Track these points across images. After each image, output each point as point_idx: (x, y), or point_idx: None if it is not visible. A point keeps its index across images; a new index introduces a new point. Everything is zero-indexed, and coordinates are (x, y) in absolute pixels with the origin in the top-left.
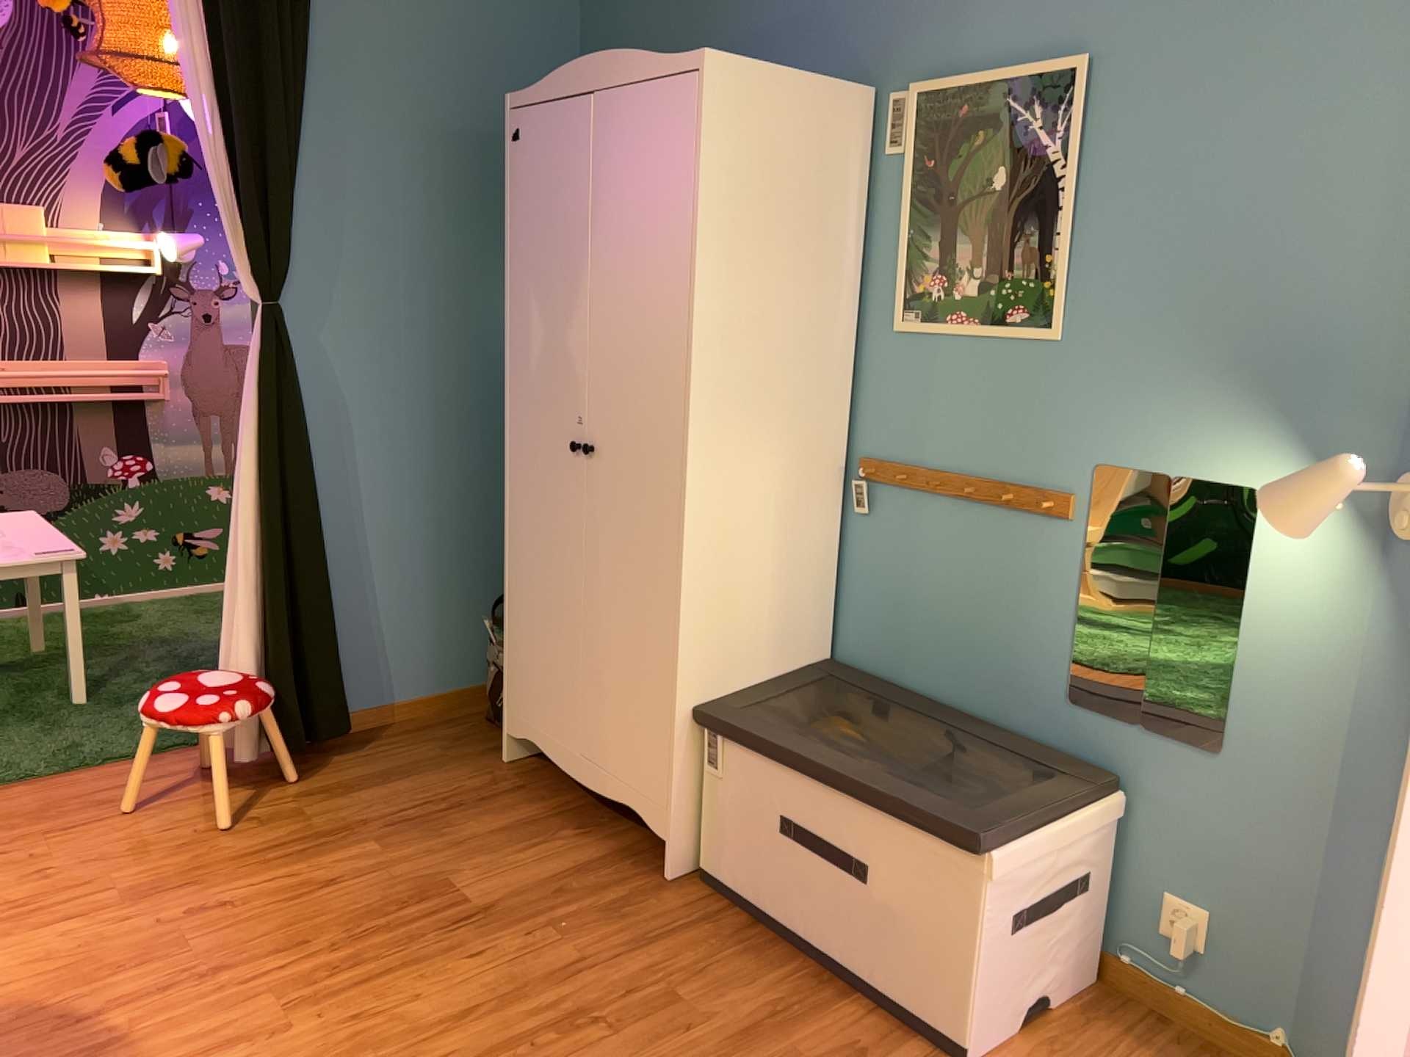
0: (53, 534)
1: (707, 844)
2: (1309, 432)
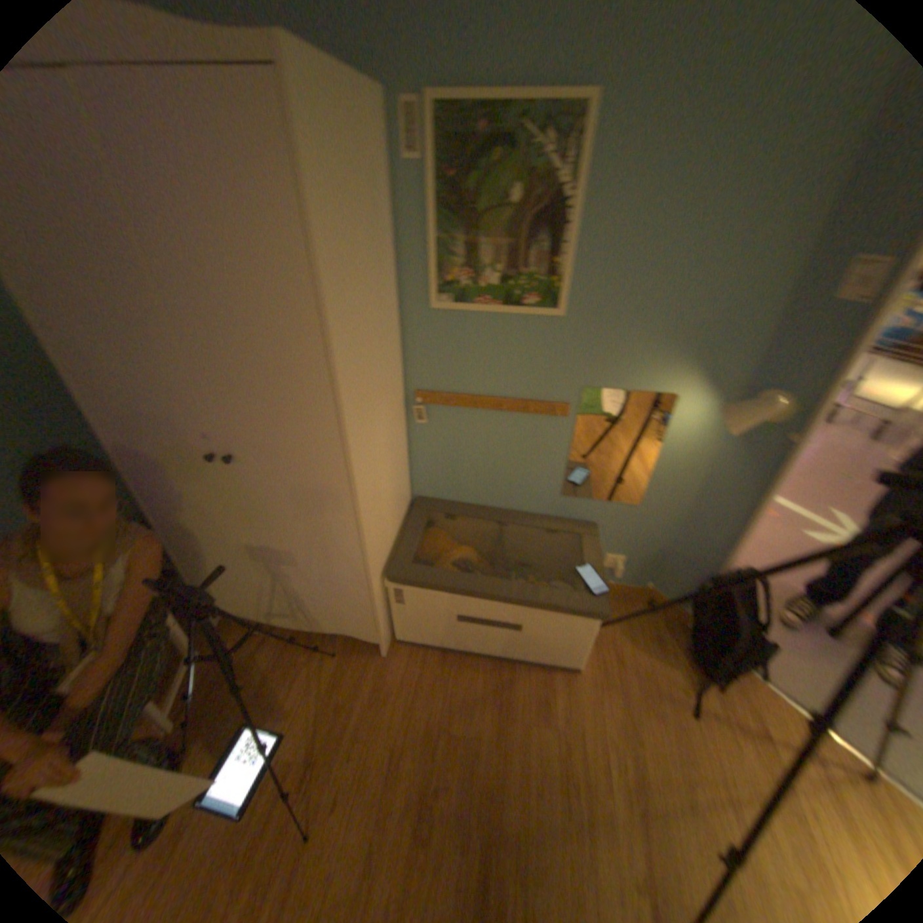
0: None
1: (401, 634)
2: (710, 366)
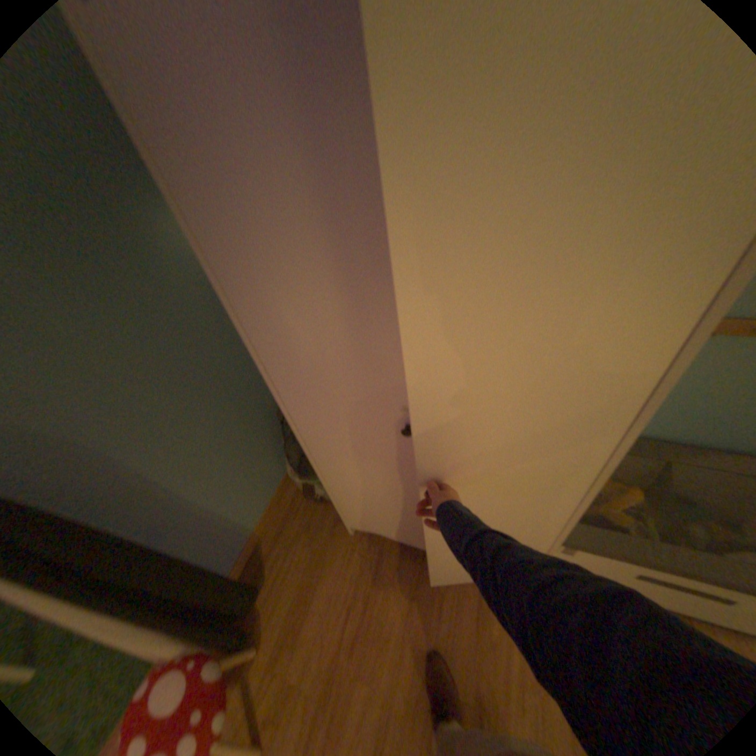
0: None
1: None
2: None
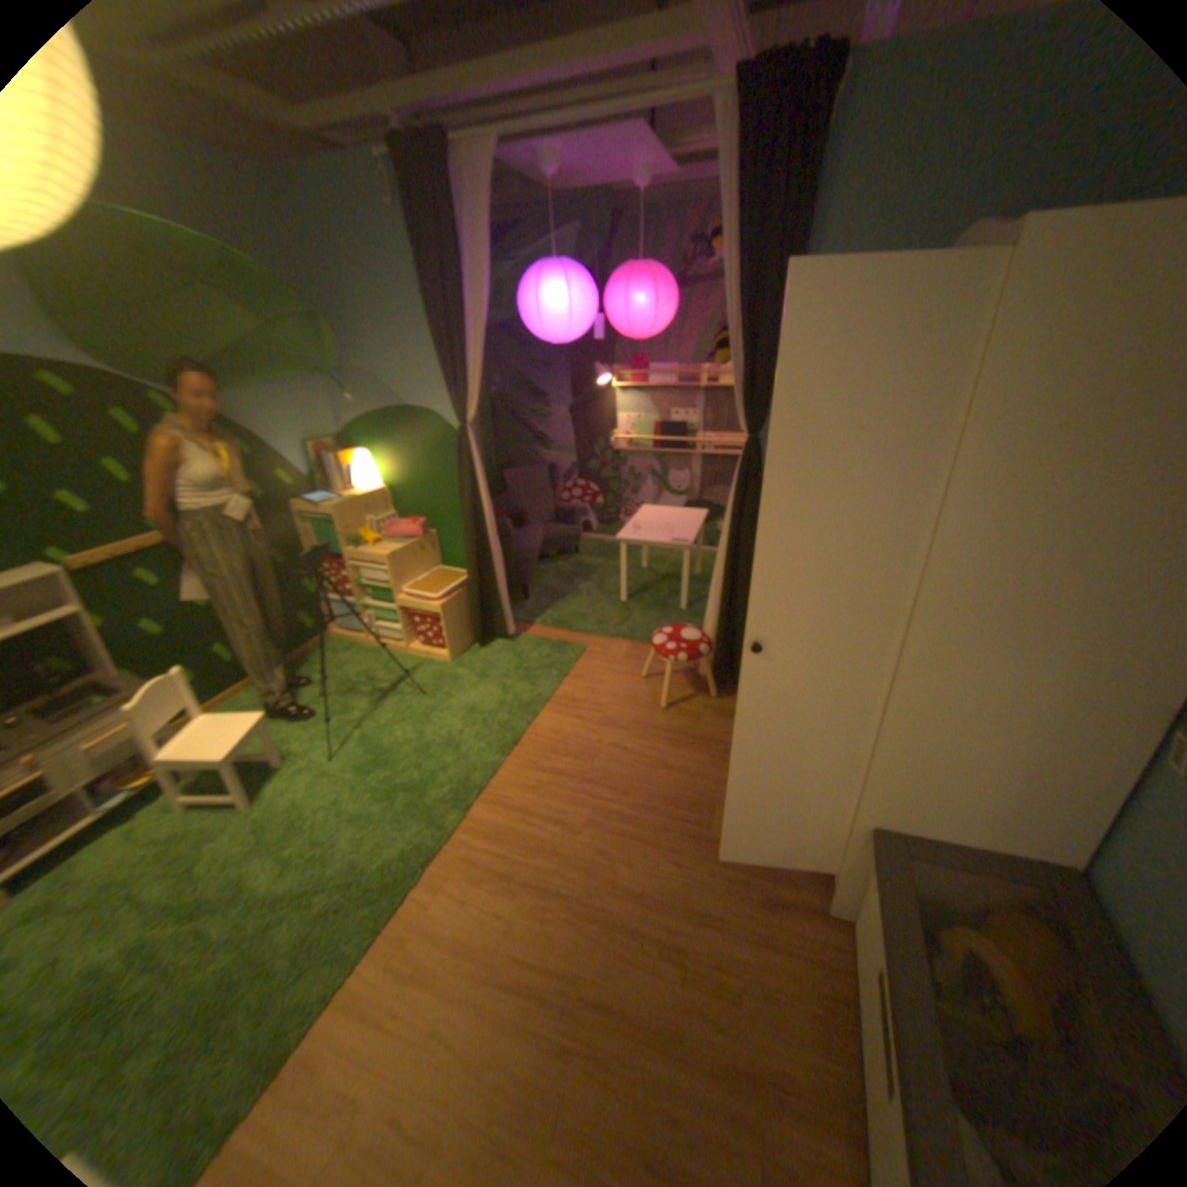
0: (694, 530)
1: (859, 922)
2: None
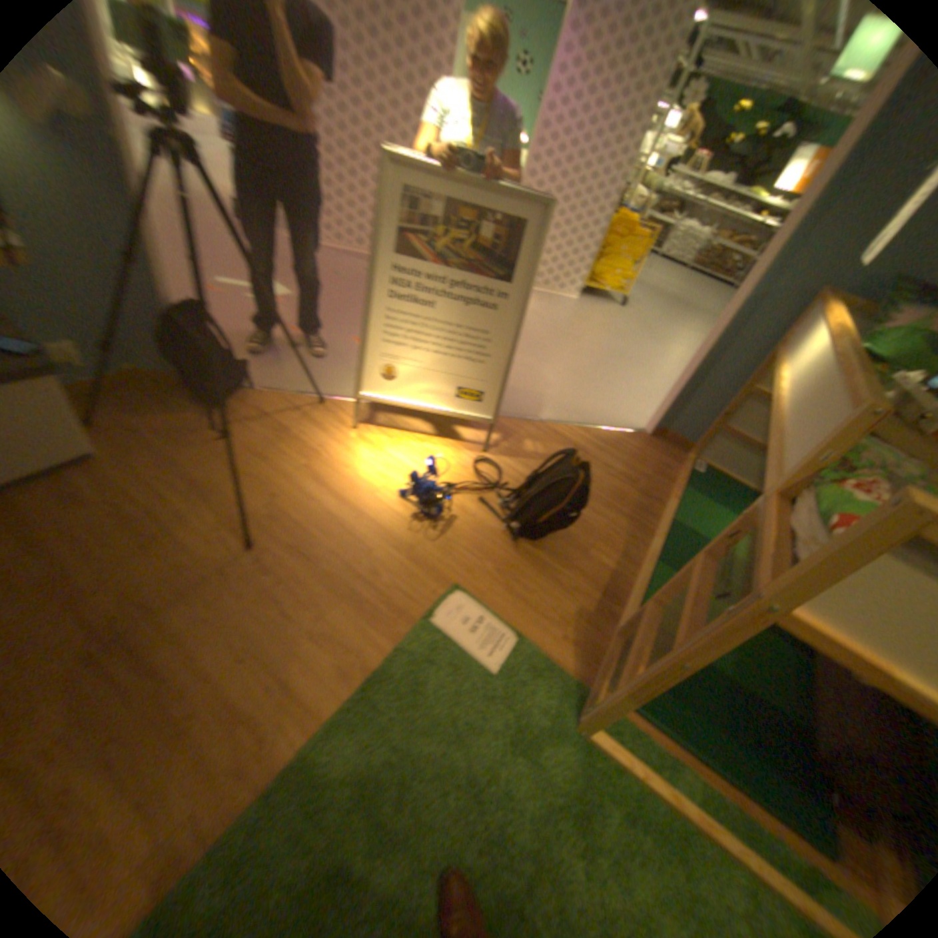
0: None
1: None
2: None
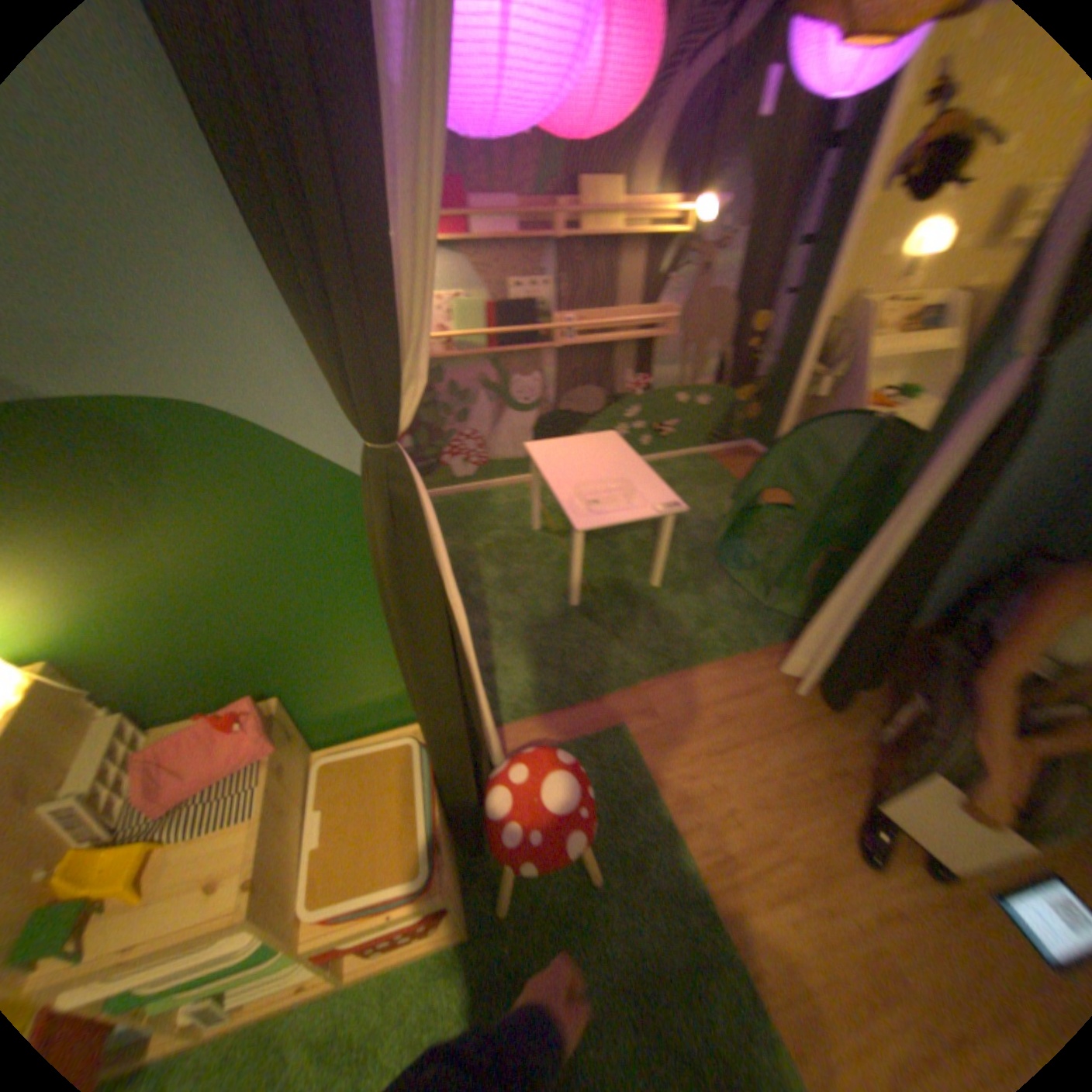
0: (642, 473)
1: None
2: None
